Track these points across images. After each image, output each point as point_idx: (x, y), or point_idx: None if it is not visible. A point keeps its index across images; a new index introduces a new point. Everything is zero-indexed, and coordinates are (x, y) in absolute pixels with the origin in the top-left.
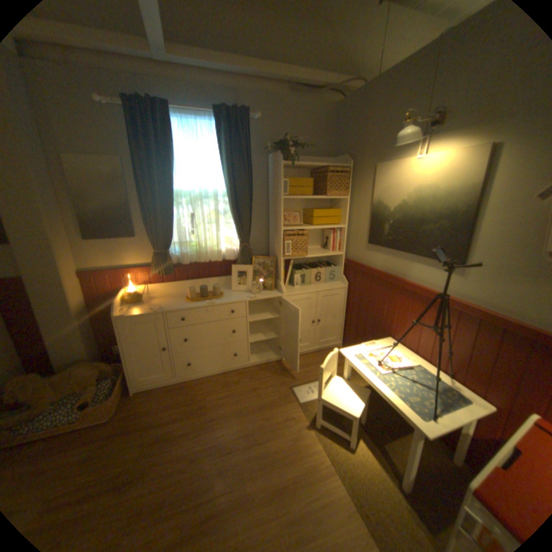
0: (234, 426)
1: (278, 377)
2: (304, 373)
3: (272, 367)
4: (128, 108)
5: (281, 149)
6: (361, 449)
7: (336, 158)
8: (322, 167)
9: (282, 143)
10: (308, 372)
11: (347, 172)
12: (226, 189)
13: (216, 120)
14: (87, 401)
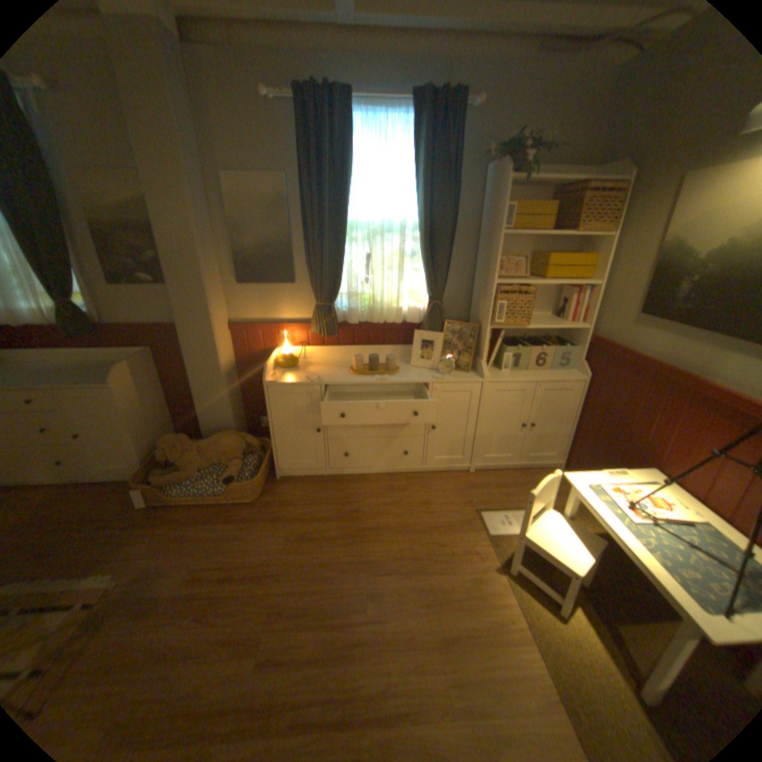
0: (396, 543)
1: (461, 493)
2: (500, 495)
3: (454, 478)
4: (300, 102)
5: (512, 154)
6: (579, 622)
7: (605, 166)
8: (578, 182)
9: (515, 144)
10: (507, 495)
11: (622, 190)
12: (419, 219)
13: (415, 112)
14: (233, 475)
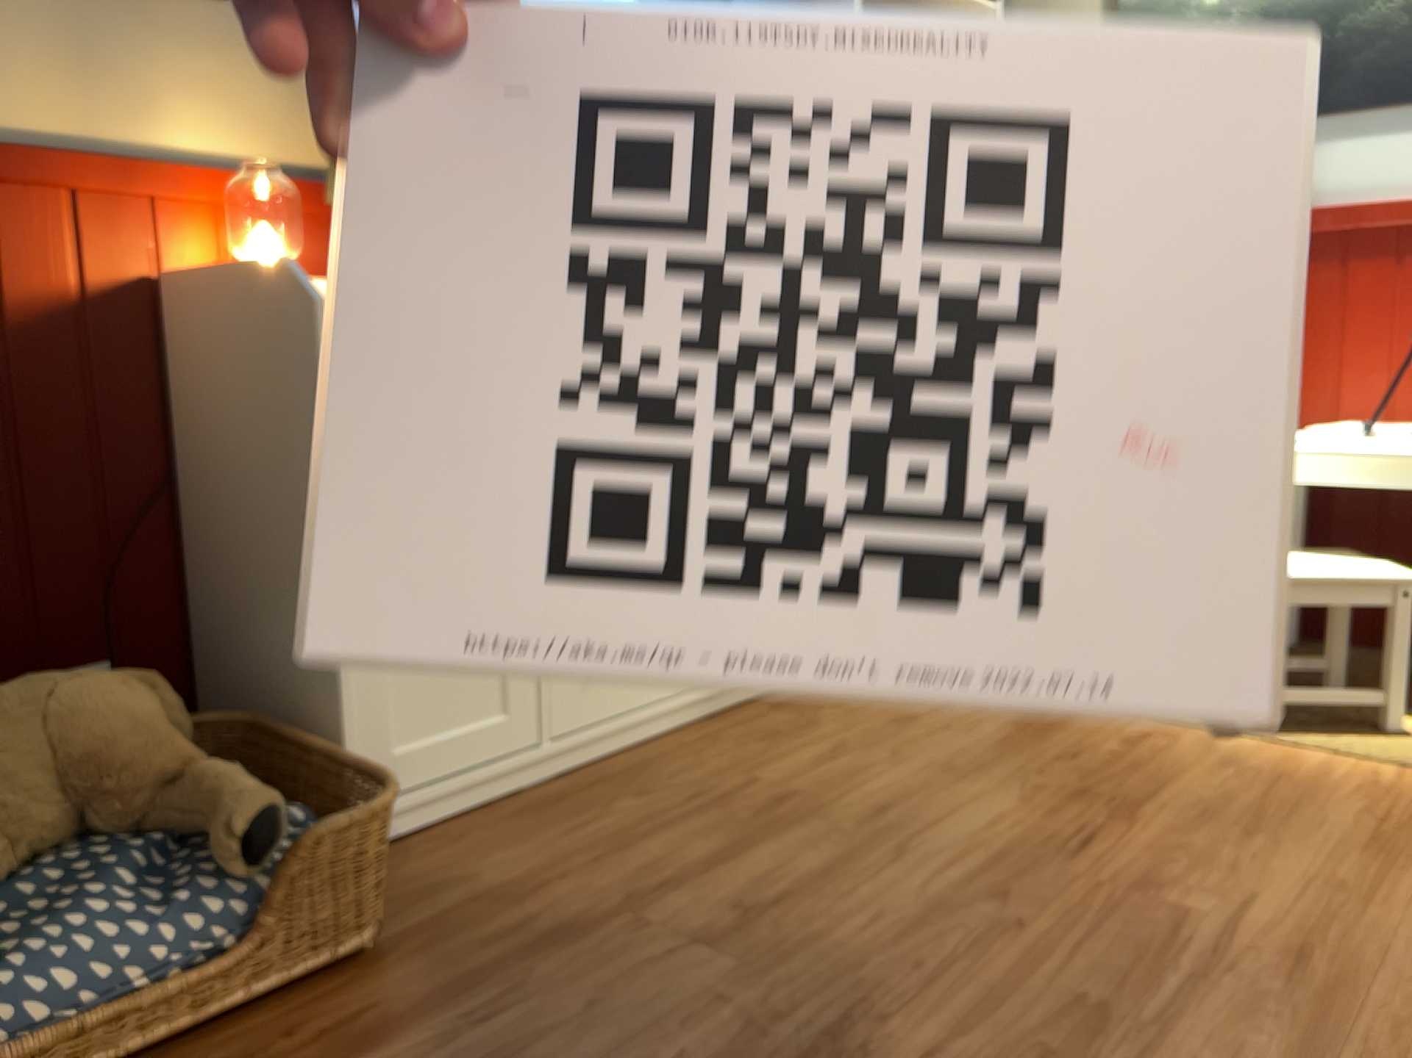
0: (991, 796)
1: None
2: None
3: None
4: None
5: None
6: None
7: None
8: None
9: None
10: None
11: None
12: None
13: None
14: (273, 804)
